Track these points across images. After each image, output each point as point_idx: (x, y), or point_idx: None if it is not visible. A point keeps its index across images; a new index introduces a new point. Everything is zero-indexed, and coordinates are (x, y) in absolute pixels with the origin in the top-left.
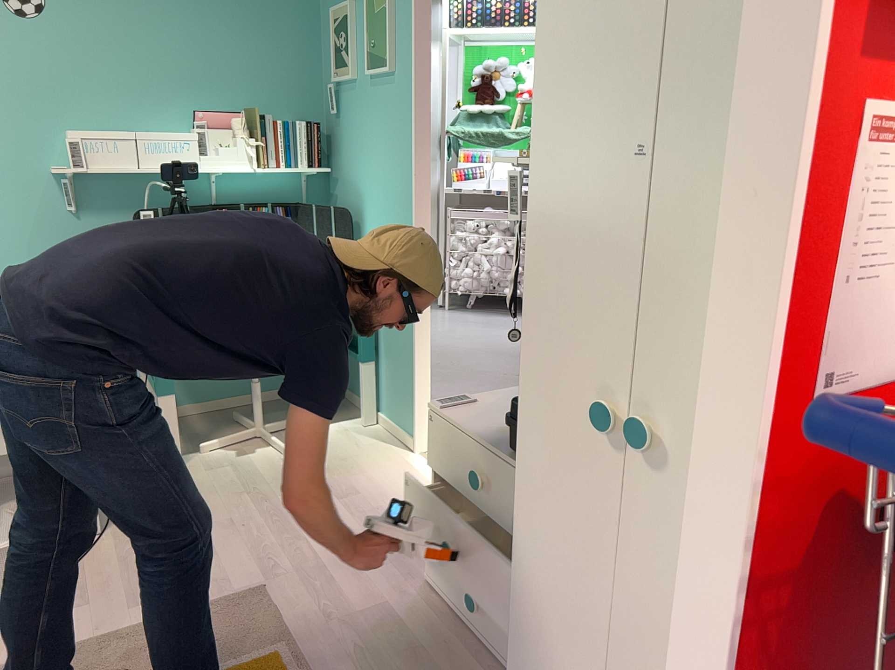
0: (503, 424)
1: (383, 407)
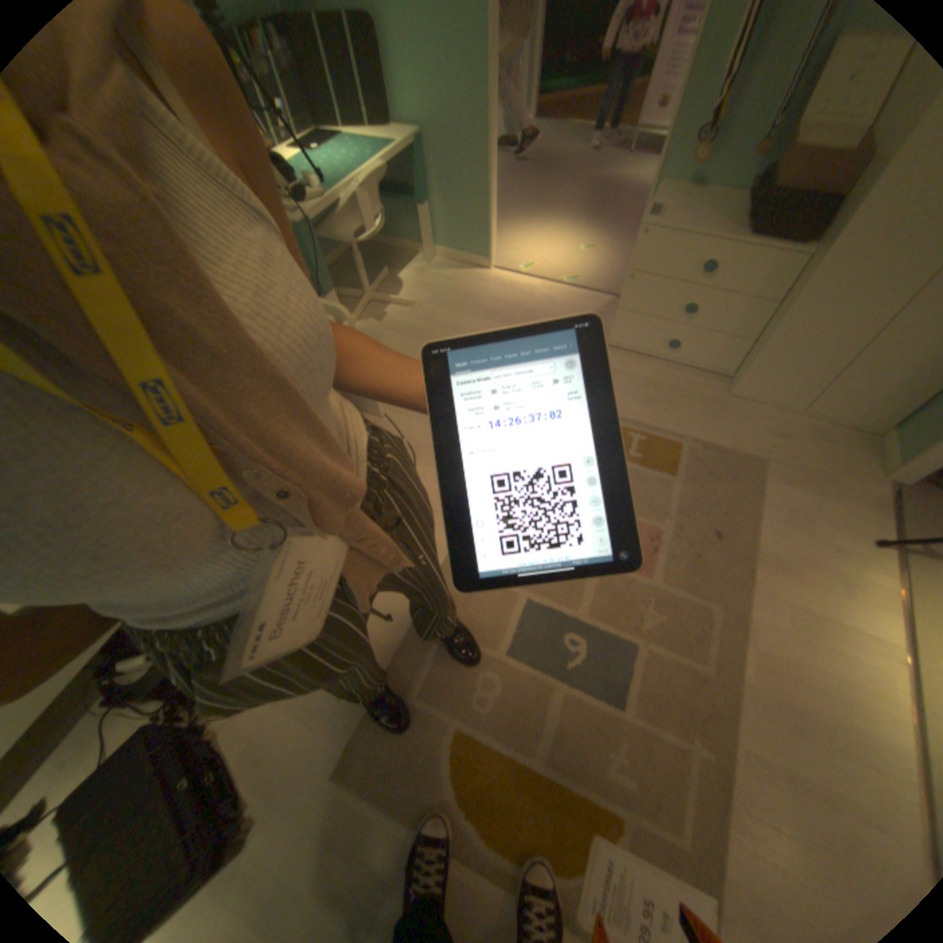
0: (710, 219)
1: (439, 240)
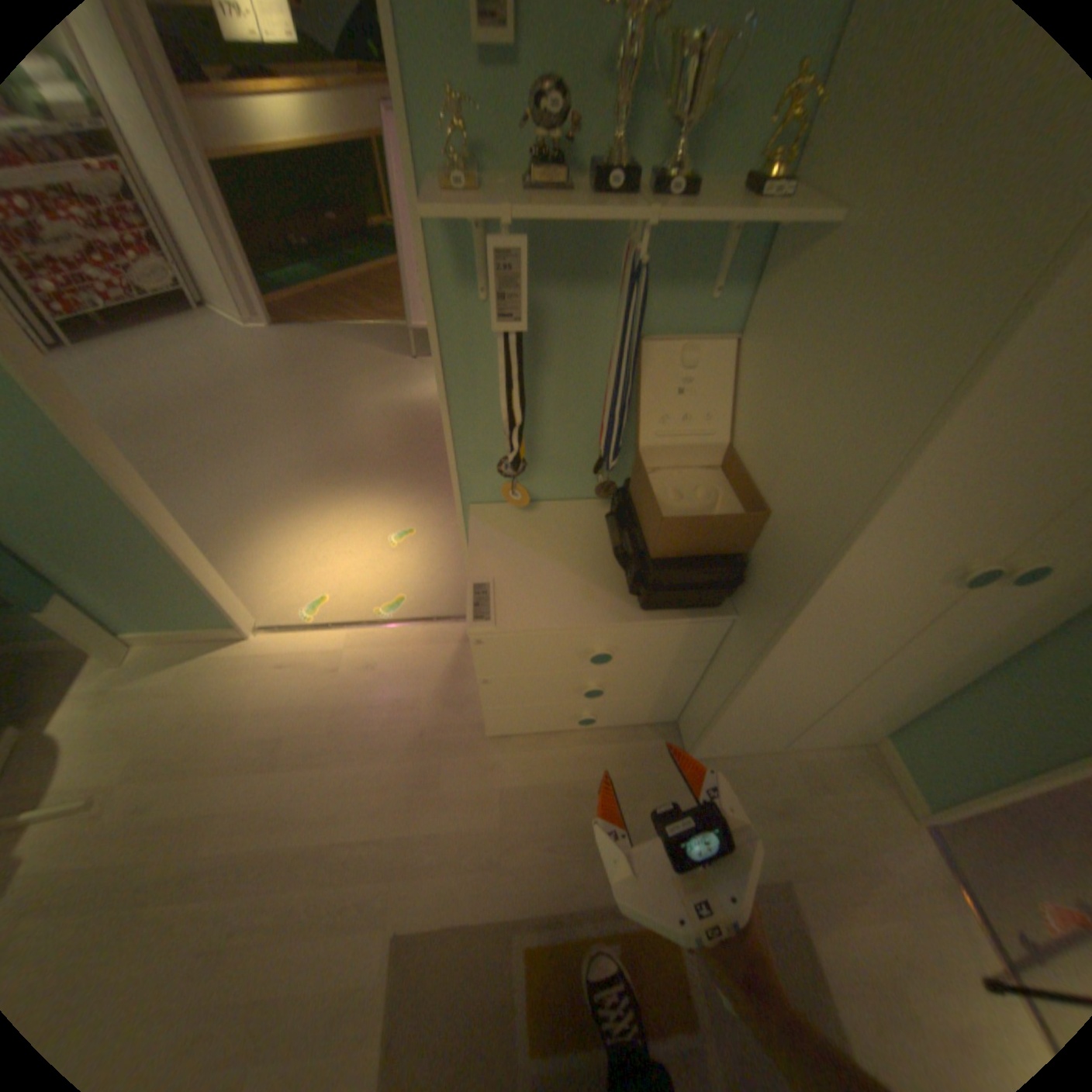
0: (572, 587)
1: (125, 626)
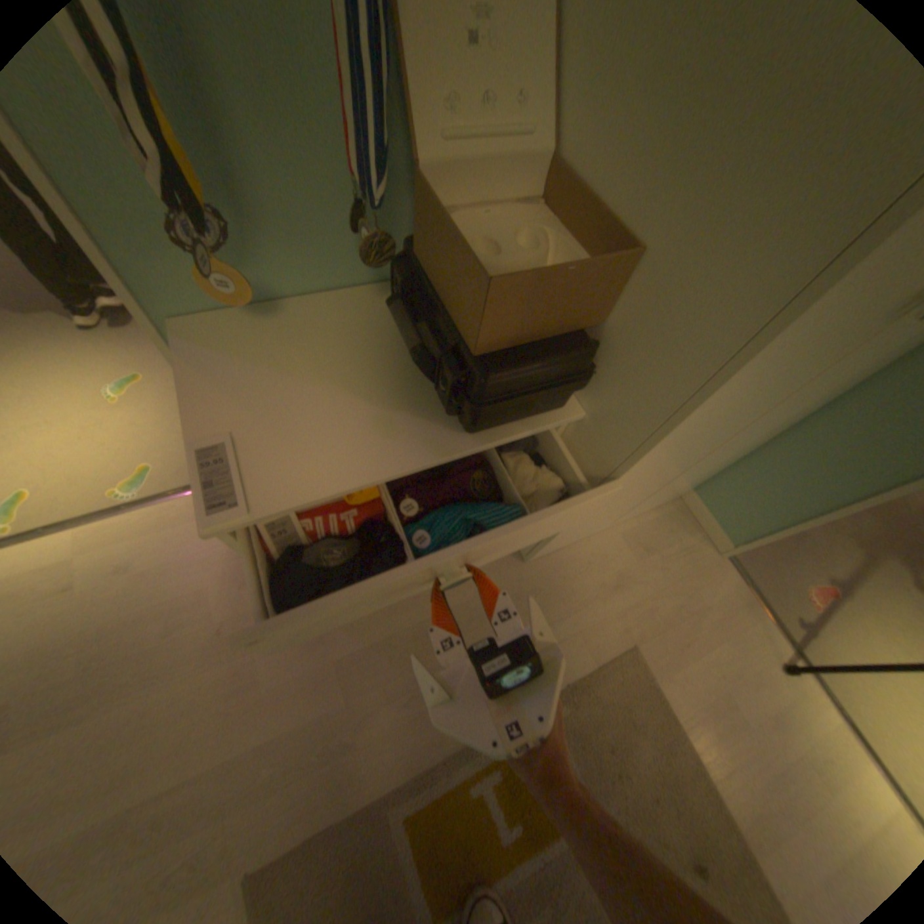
0: (363, 420)
1: None
